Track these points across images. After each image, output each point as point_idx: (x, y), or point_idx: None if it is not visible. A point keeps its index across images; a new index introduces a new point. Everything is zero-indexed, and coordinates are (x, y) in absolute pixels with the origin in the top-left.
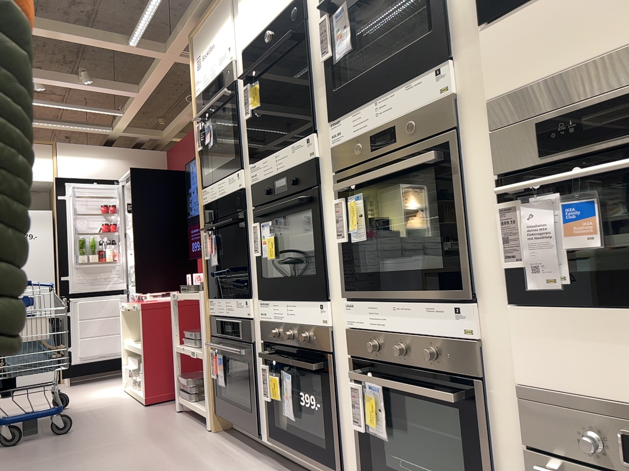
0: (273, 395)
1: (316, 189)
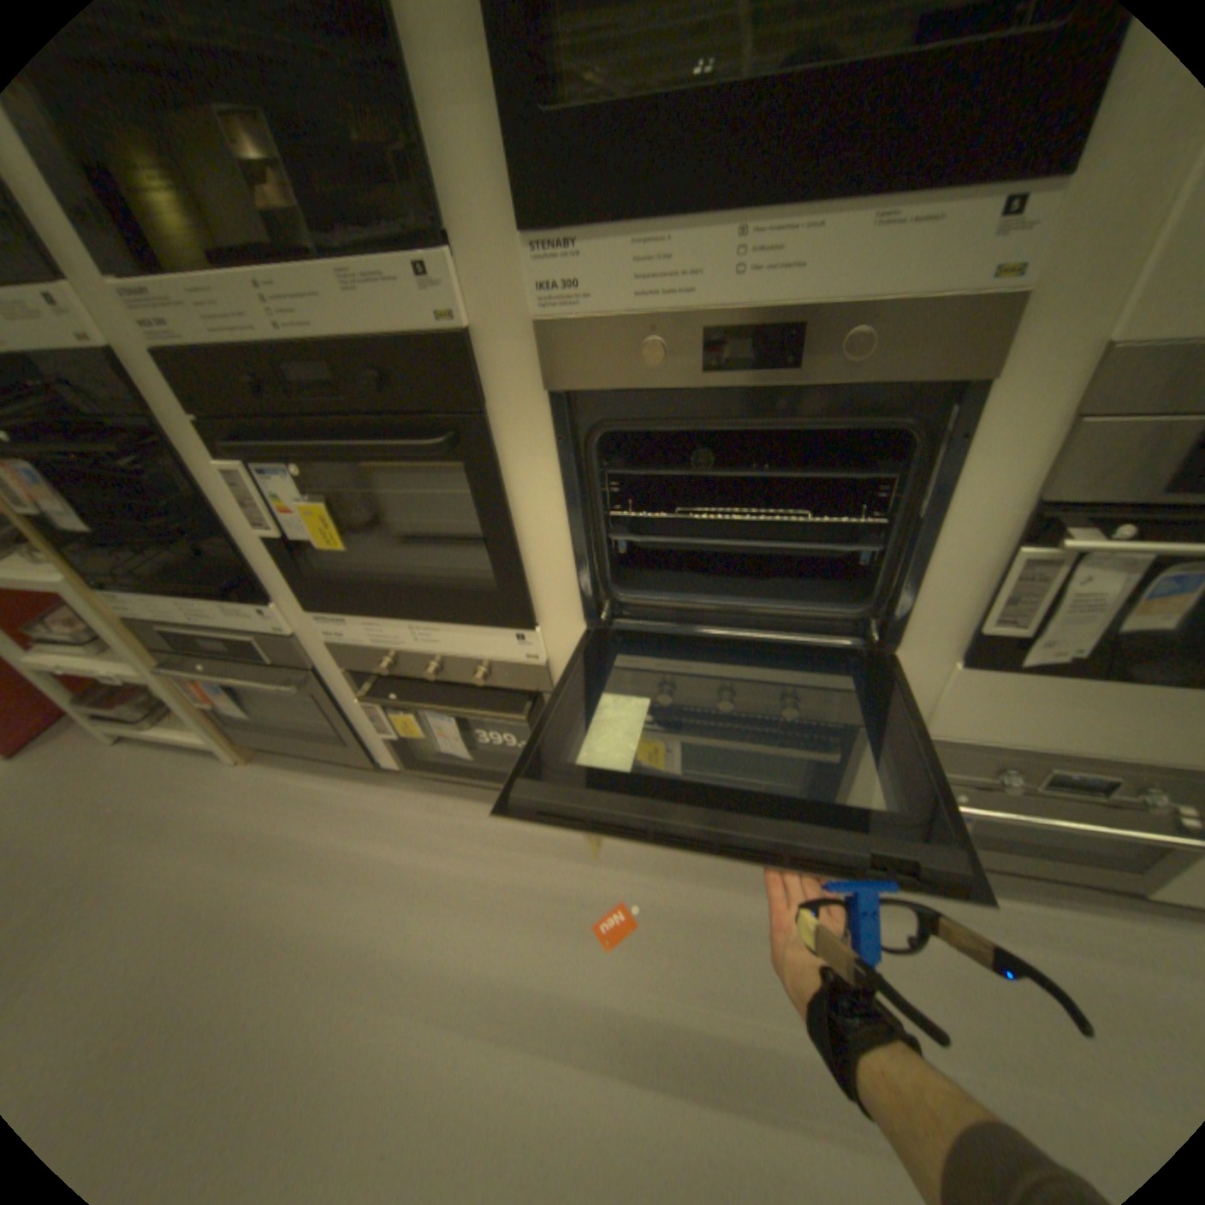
0: (406, 735)
1: (478, 423)
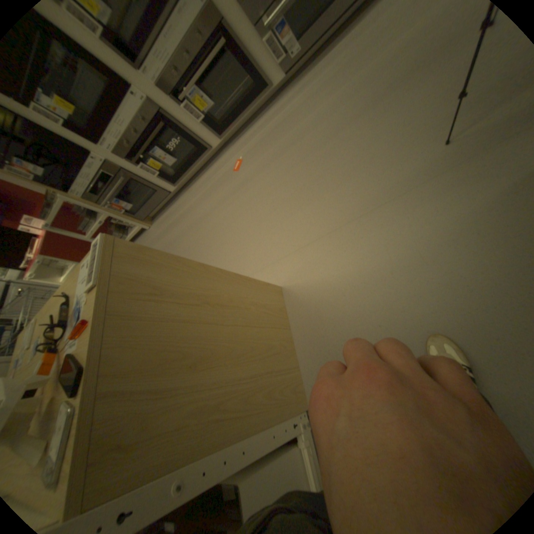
0: (158, 167)
1: None
